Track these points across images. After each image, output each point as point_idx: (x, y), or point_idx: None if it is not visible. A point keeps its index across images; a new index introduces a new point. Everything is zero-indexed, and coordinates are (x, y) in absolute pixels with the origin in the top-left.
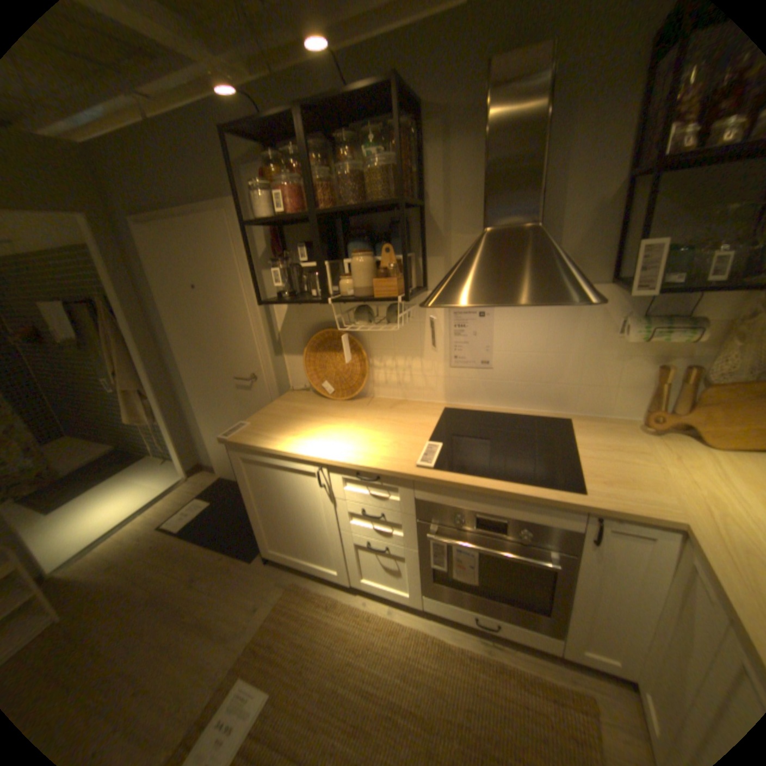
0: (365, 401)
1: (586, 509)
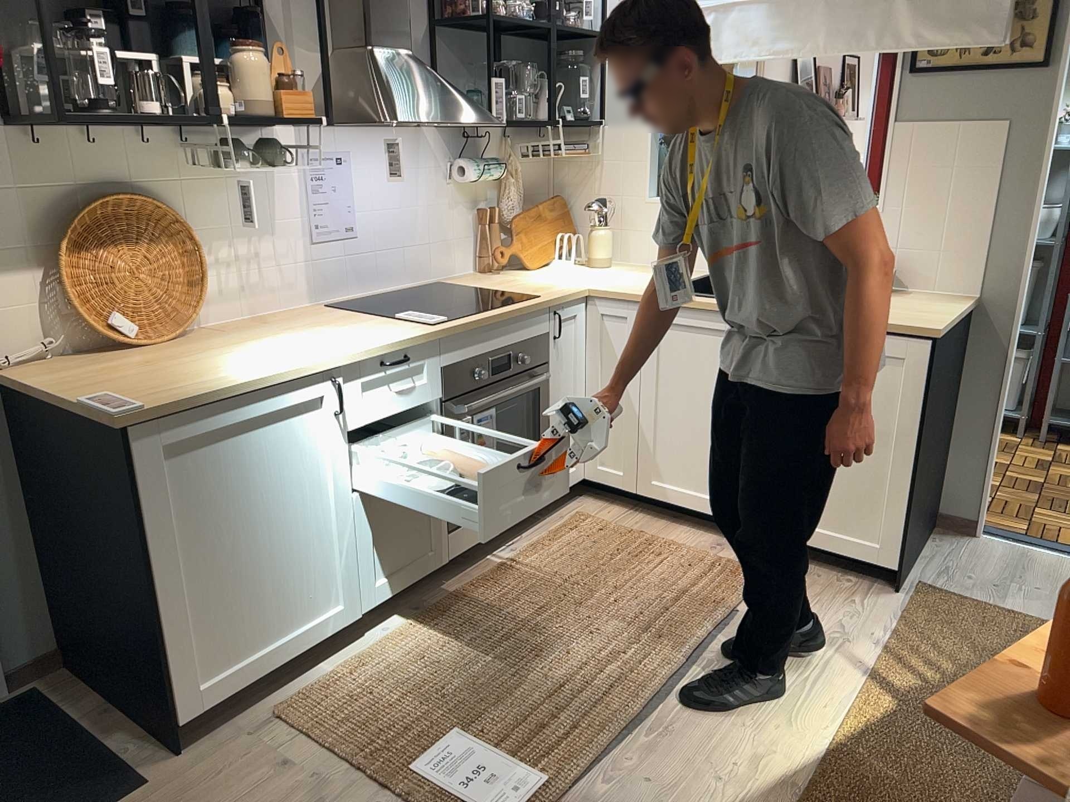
0: (206, 333)
1: (551, 302)
